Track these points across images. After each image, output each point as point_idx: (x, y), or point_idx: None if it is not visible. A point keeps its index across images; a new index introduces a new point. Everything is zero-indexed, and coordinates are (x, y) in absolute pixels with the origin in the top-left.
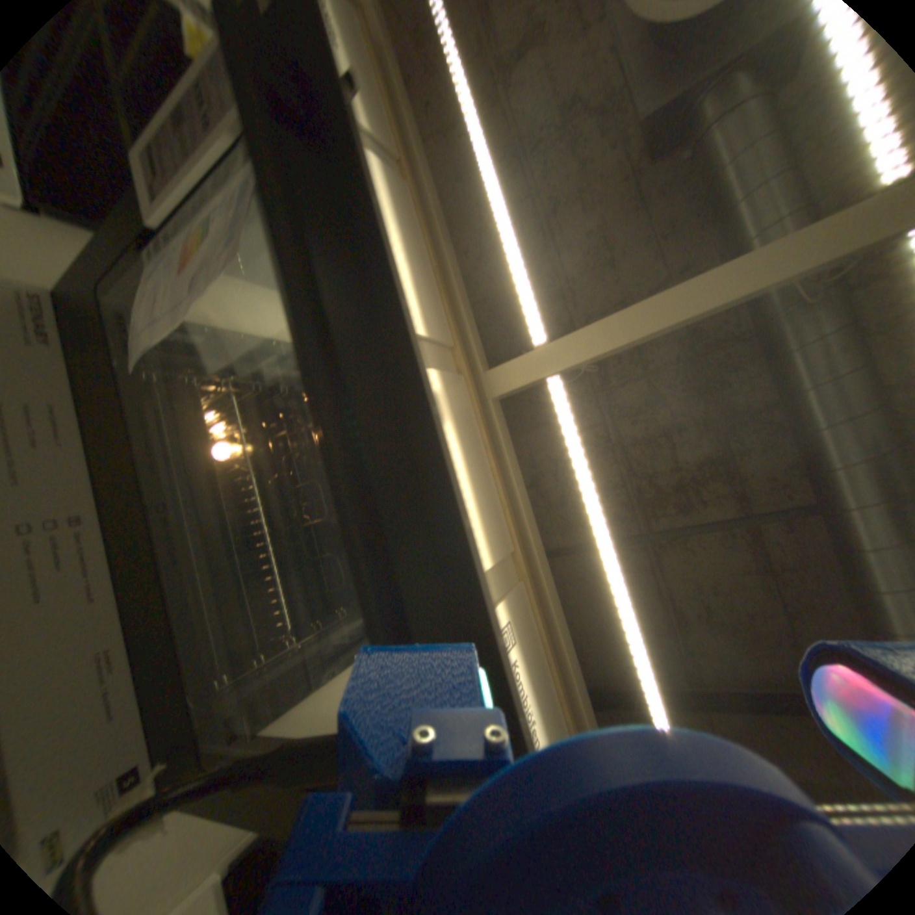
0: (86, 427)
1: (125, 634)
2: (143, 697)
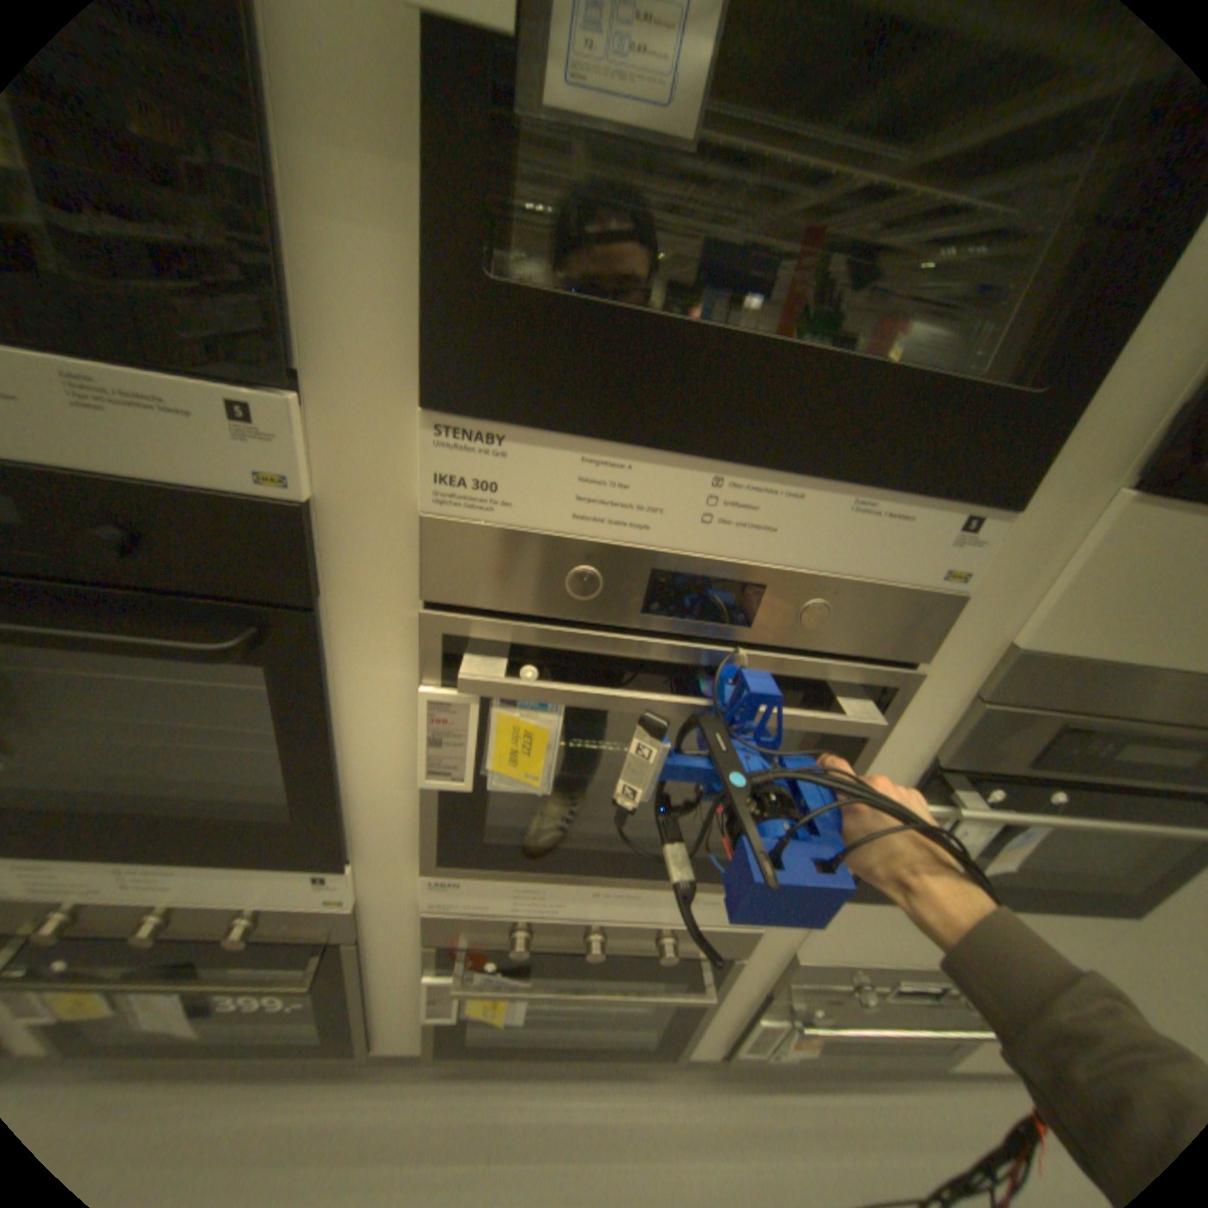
0: (600, 427)
1: (850, 477)
2: (920, 484)
